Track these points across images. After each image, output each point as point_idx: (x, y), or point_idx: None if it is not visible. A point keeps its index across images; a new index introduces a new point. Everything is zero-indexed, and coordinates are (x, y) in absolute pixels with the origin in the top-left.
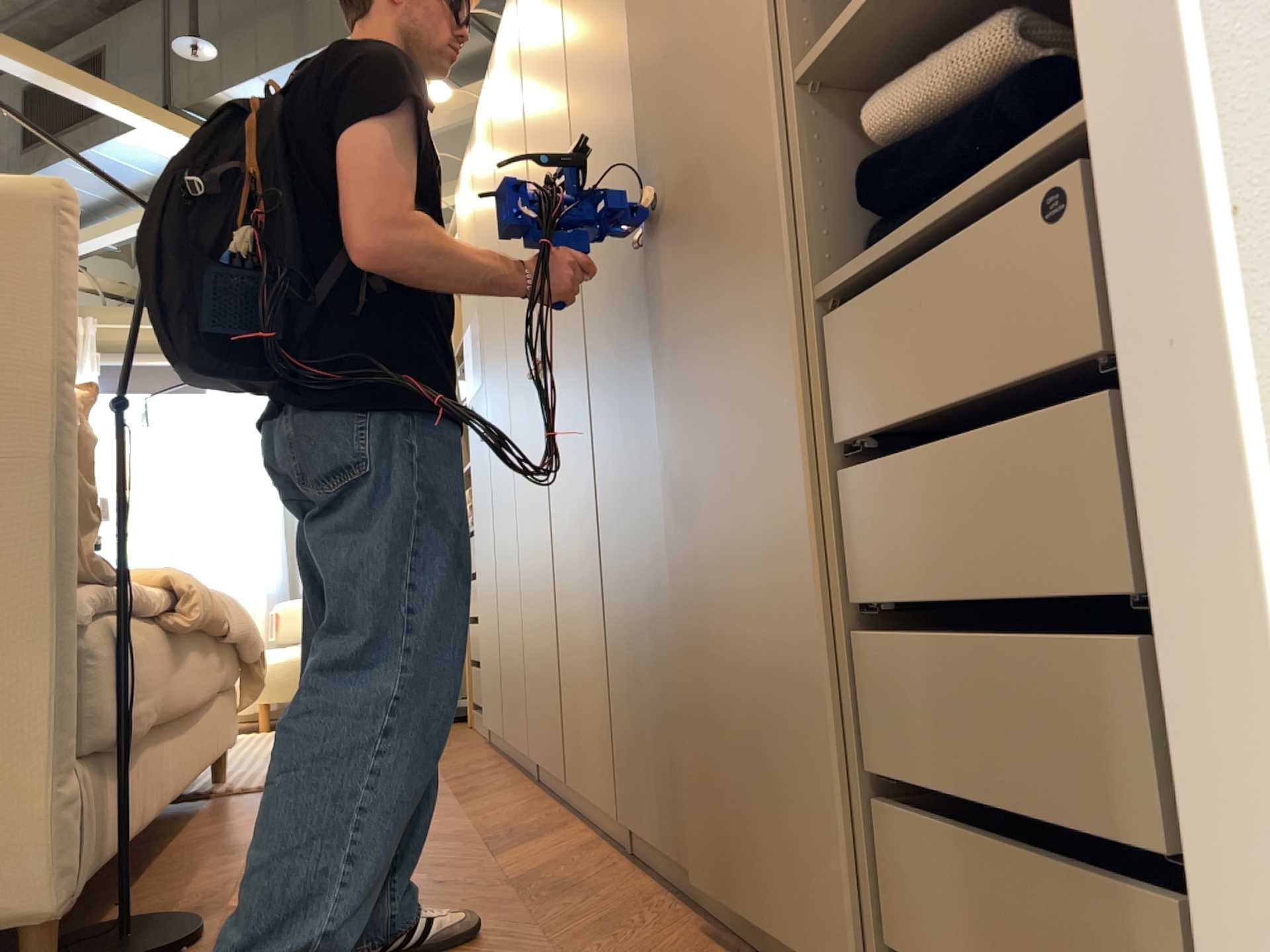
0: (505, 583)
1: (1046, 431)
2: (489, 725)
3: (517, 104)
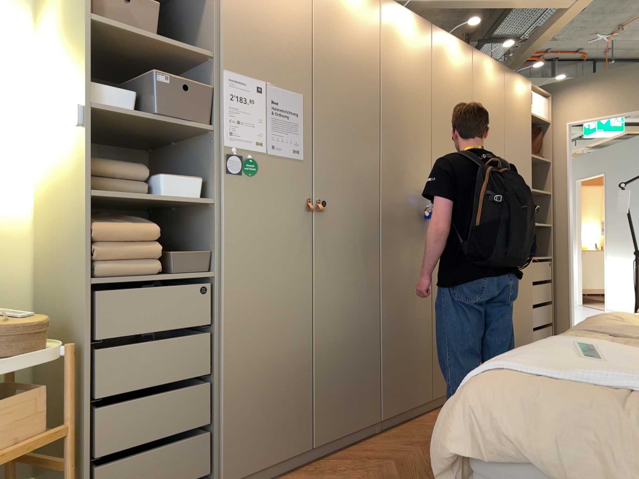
0: (338, 323)
1: (546, 283)
2: (245, 473)
3: (420, 73)
